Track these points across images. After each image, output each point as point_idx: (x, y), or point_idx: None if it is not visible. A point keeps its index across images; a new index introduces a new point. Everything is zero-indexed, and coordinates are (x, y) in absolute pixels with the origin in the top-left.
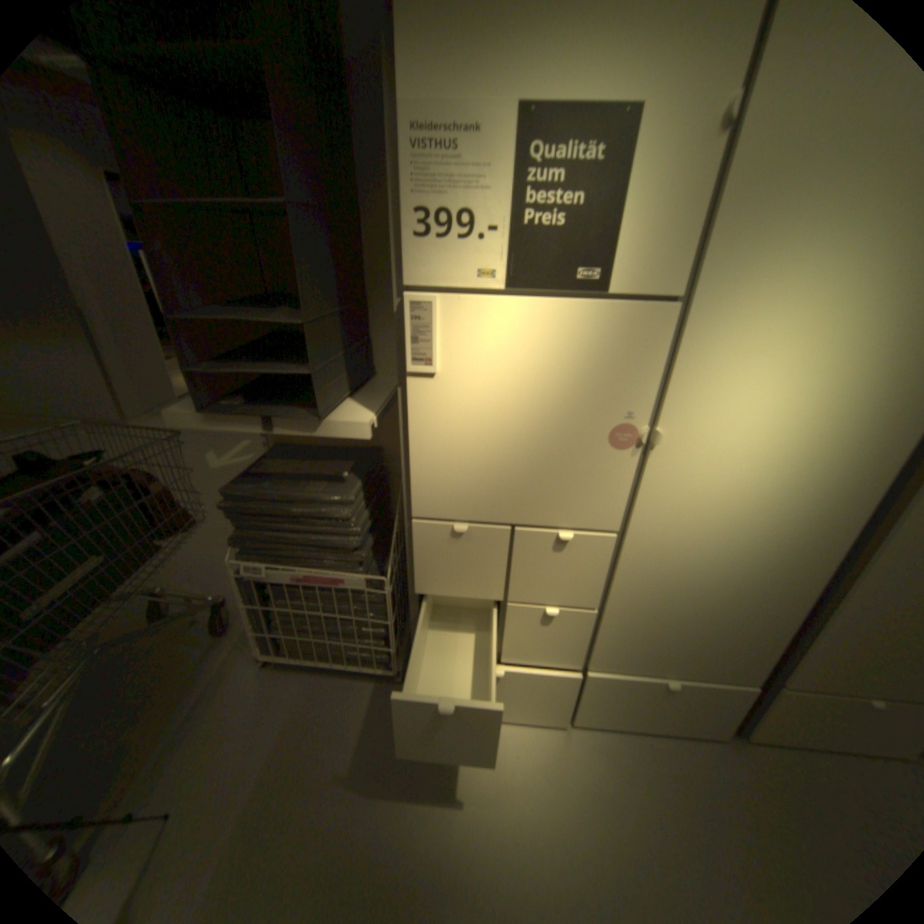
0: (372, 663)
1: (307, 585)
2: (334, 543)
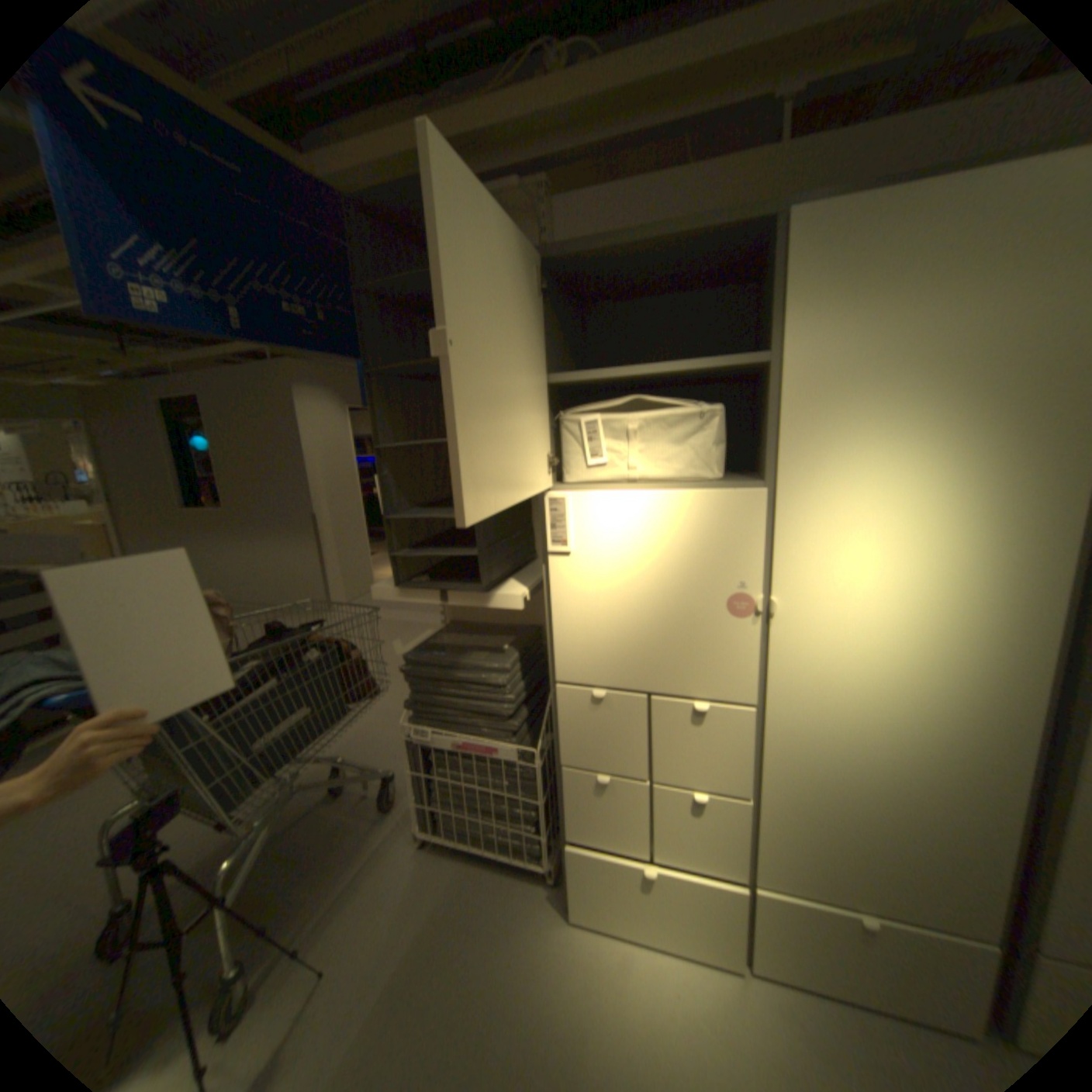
0: (523, 857)
1: (465, 756)
2: (490, 712)
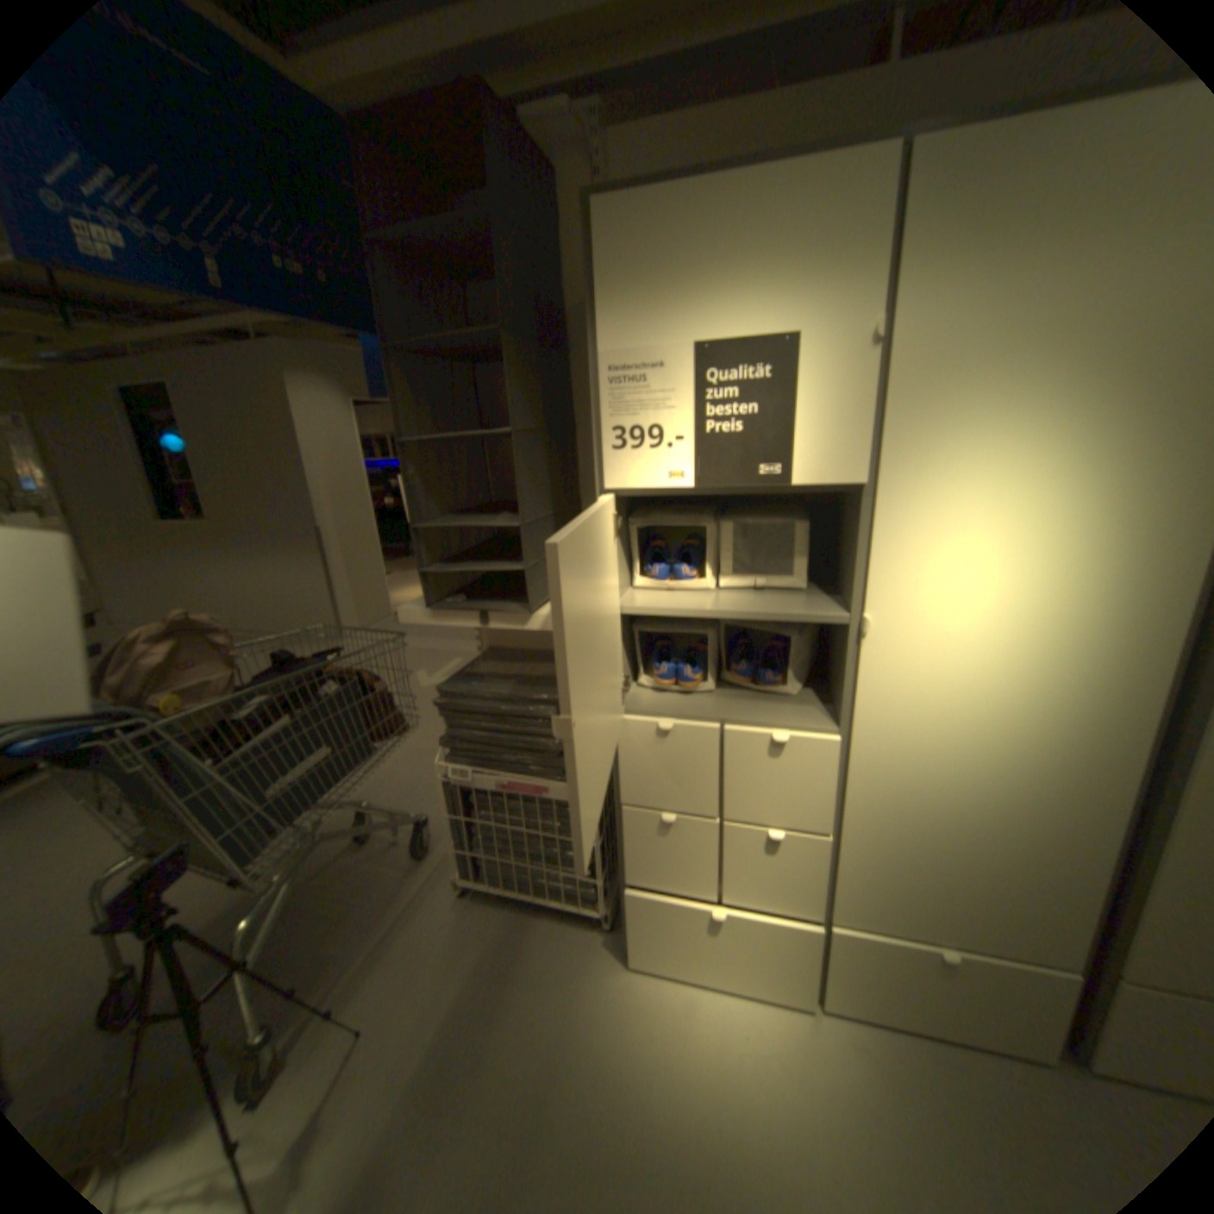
0: (575, 902)
1: (509, 796)
2: (539, 747)
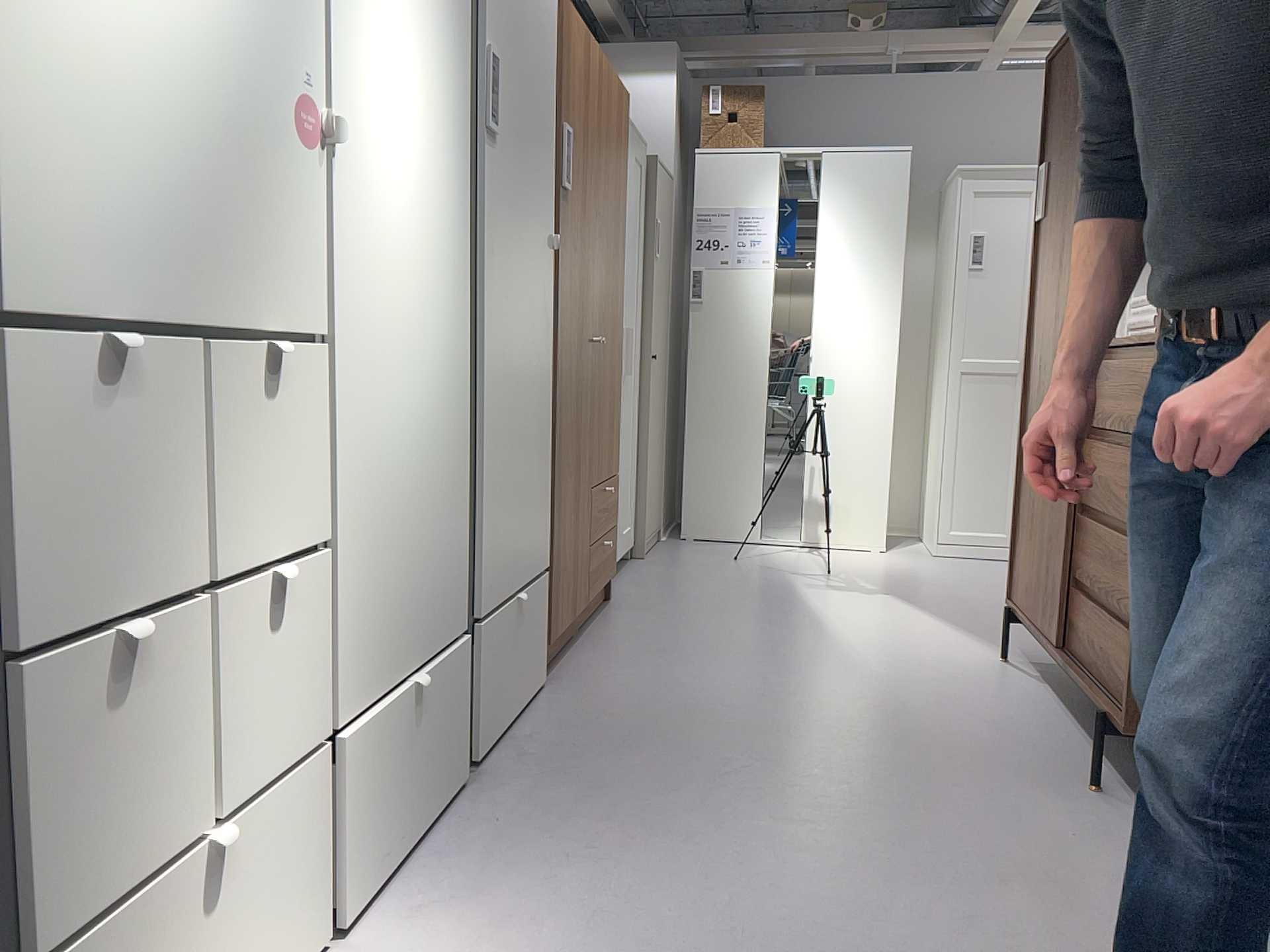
0: None
1: None
2: None
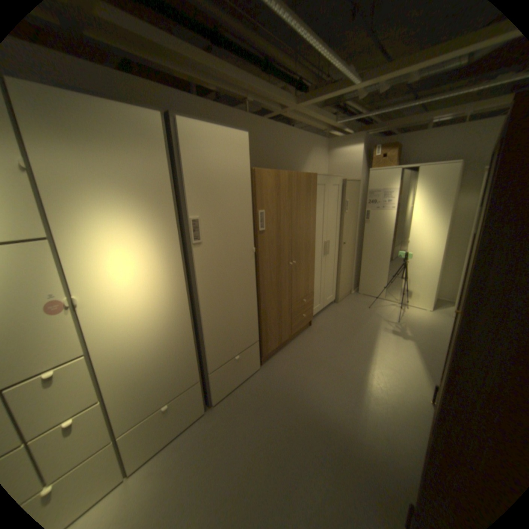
0: None
1: None
2: None
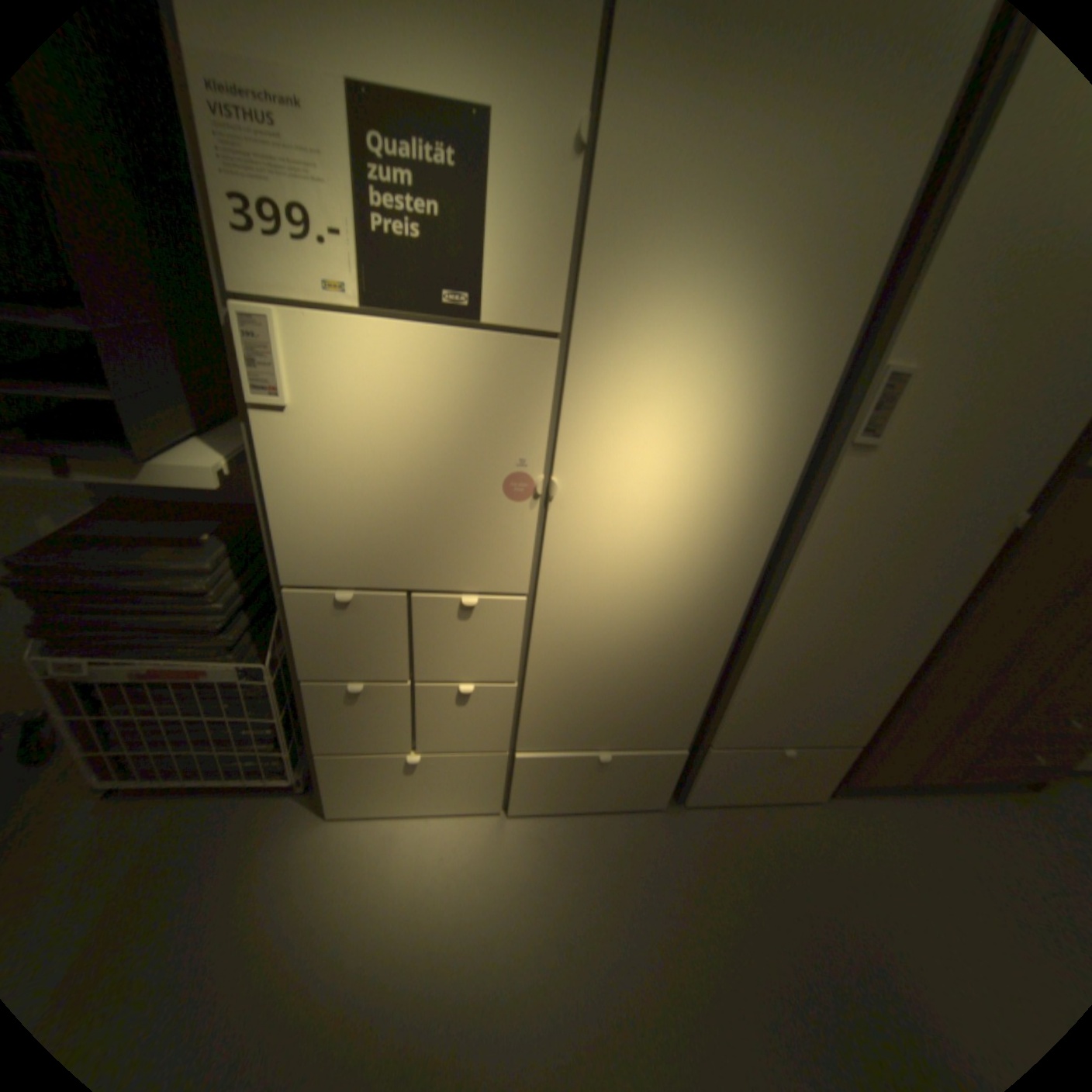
0: (260, 773)
1: (156, 682)
2: (187, 625)
